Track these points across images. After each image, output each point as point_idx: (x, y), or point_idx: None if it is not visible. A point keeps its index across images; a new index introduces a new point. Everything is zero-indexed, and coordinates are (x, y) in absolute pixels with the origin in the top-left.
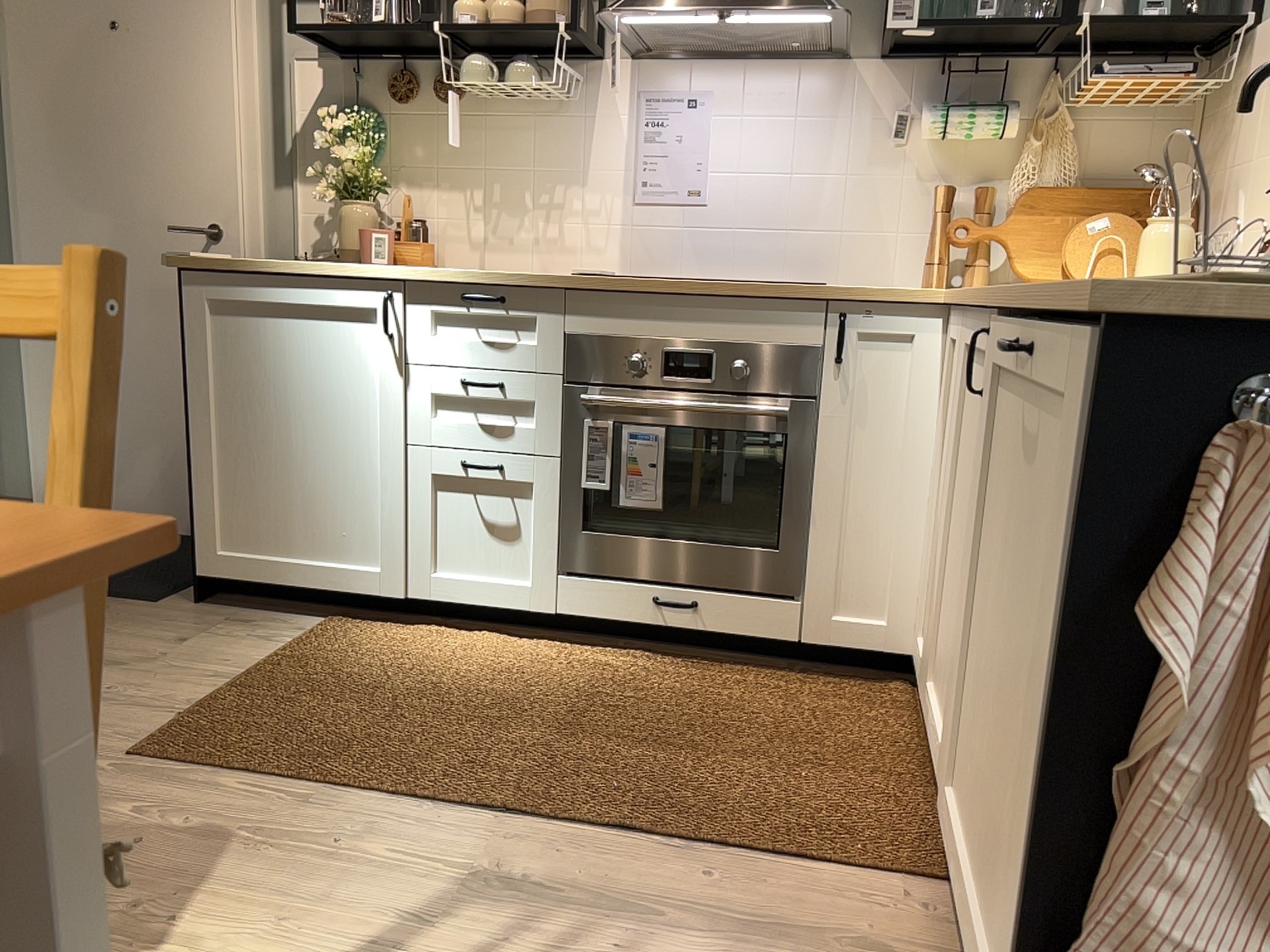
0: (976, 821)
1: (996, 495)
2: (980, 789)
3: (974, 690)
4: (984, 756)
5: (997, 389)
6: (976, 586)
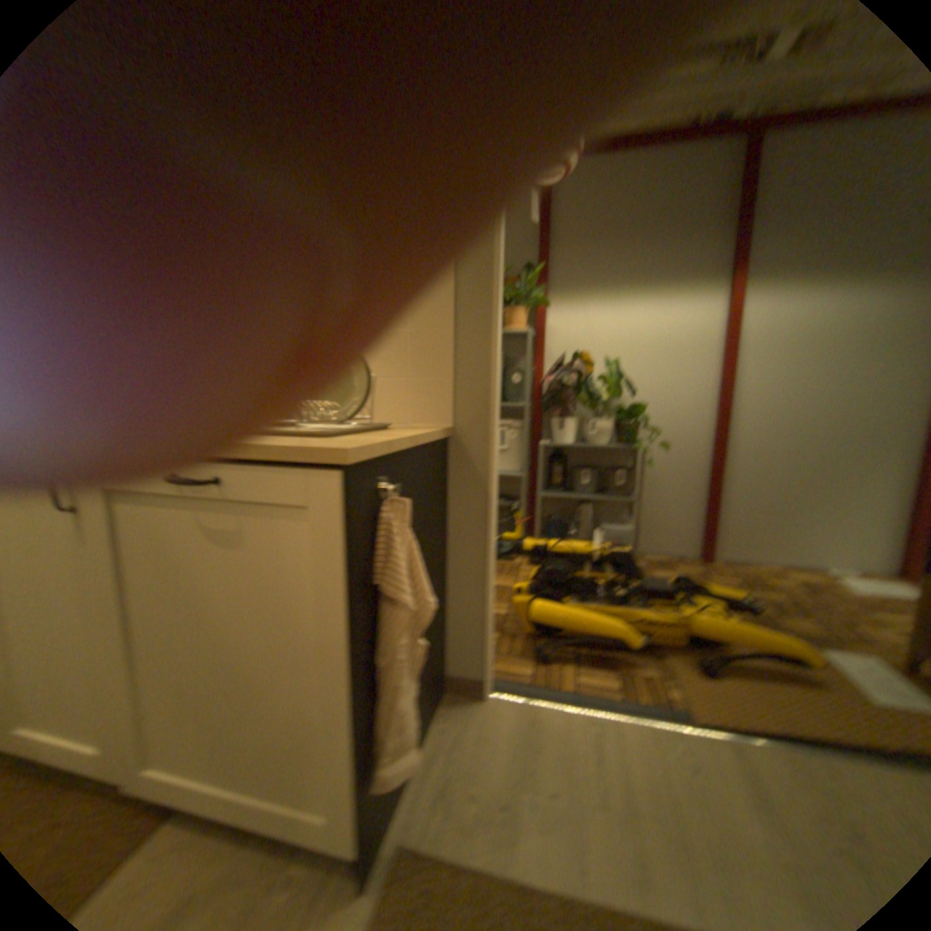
0: (198, 764)
1: (132, 571)
2: (195, 745)
3: (150, 696)
4: (193, 725)
5: (105, 502)
6: (123, 634)
